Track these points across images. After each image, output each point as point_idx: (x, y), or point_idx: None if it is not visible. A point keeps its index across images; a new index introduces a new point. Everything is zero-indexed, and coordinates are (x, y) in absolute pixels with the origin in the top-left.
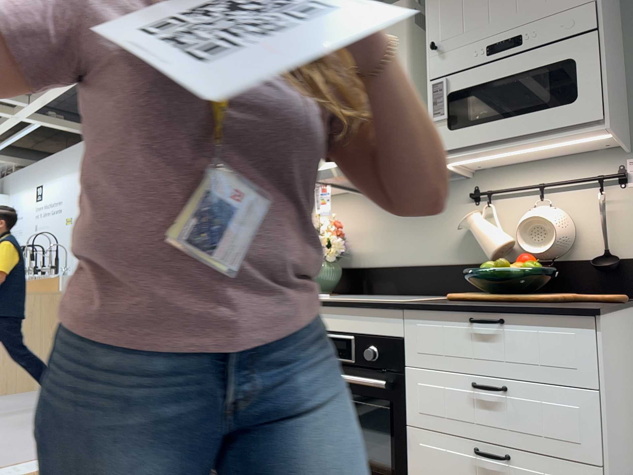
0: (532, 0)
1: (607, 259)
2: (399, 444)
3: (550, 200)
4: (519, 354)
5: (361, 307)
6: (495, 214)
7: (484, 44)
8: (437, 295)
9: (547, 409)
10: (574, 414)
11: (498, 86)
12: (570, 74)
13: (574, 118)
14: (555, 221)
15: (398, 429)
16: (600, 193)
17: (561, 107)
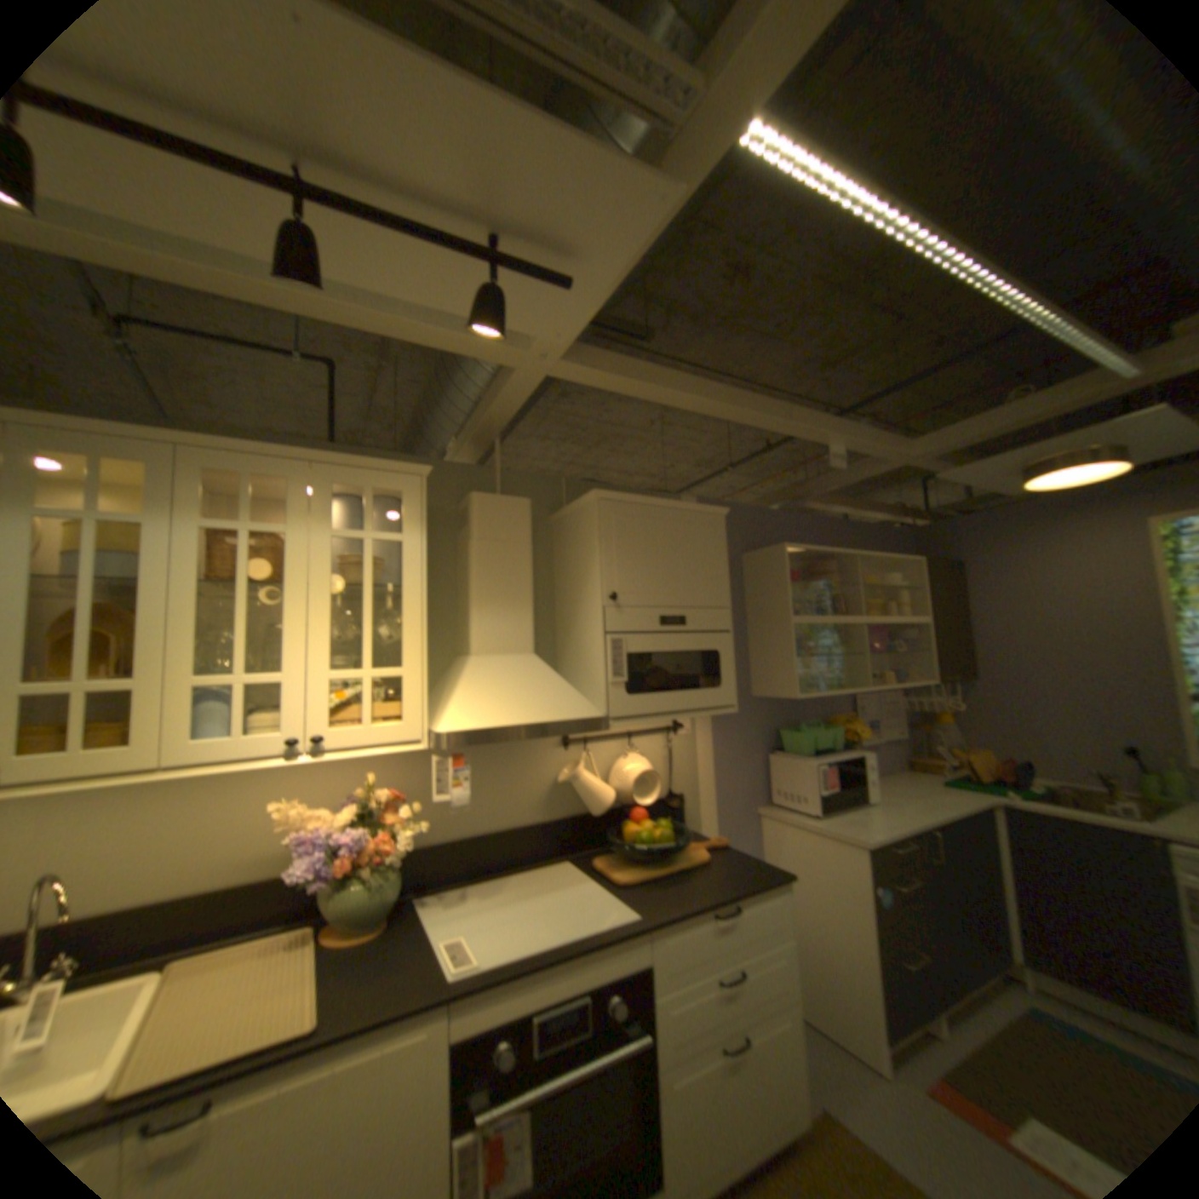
0: (694, 589)
1: (672, 799)
2: (649, 1109)
3: (639, 749)
4: (751, 936)
5: (605, 951)
6: (588, 763)
7: (660, 614)
8: (526, 868)
9: (770, 977)
10: (785, 970)
11: (666, 657)
12: (718, 664)
13: (722, 702)
14: (655, 773)
15: (648, 1090)
16: (666, 742)
17: (714, 690)
